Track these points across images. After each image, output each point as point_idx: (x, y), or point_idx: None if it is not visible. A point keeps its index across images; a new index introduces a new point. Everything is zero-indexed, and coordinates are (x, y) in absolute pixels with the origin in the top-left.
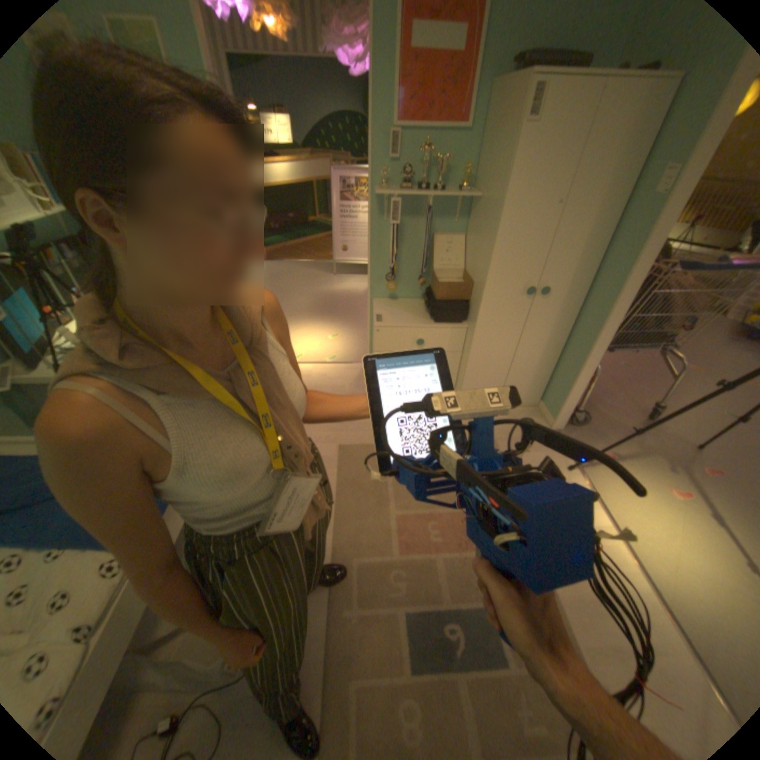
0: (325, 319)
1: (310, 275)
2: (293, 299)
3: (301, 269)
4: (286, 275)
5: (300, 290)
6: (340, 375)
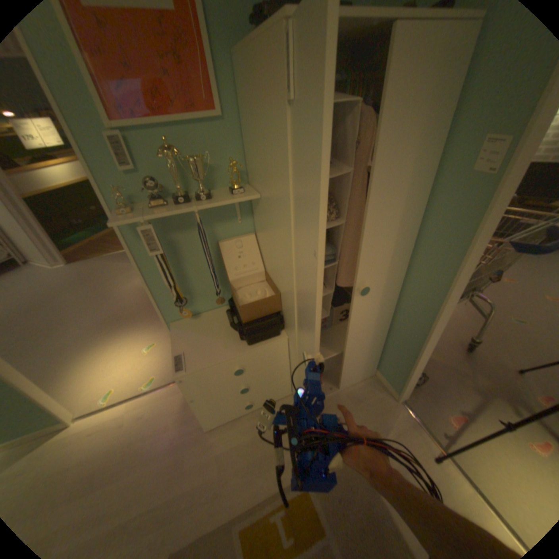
0: (137, 325)
1: (117, 269)
2: (98, 307)
3: (107, 264)
4: (90, 276)
5: (107, 291)
6: (160, 410)
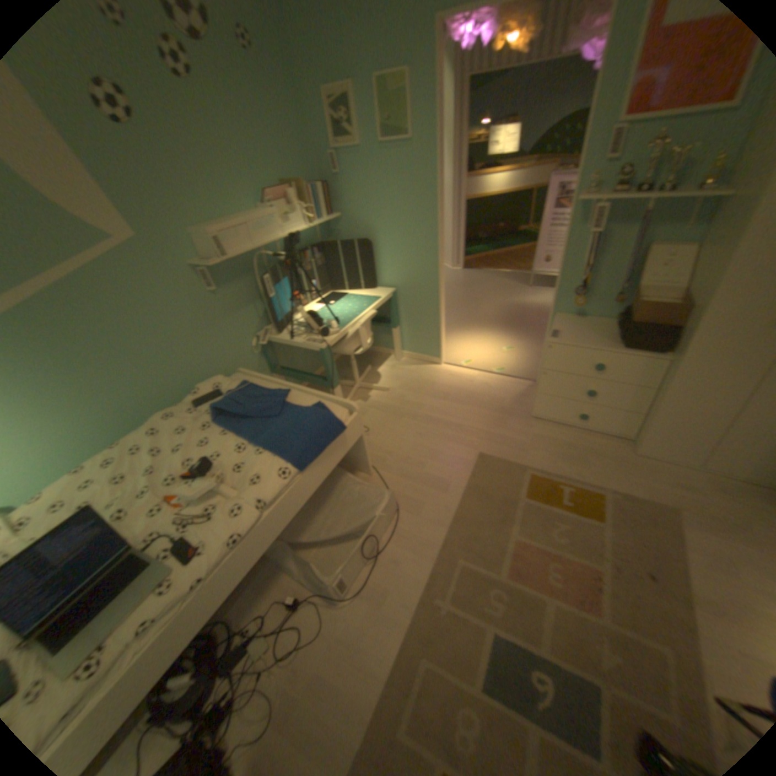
0: (505, 330)
1: (503, 284)
2: (478, 307)
3: (495, 277)
4: (479, 283)
5: (488, 298)
6: (502, 387)
